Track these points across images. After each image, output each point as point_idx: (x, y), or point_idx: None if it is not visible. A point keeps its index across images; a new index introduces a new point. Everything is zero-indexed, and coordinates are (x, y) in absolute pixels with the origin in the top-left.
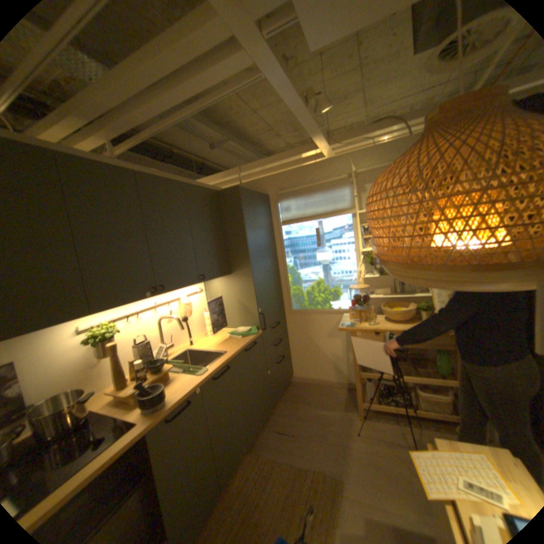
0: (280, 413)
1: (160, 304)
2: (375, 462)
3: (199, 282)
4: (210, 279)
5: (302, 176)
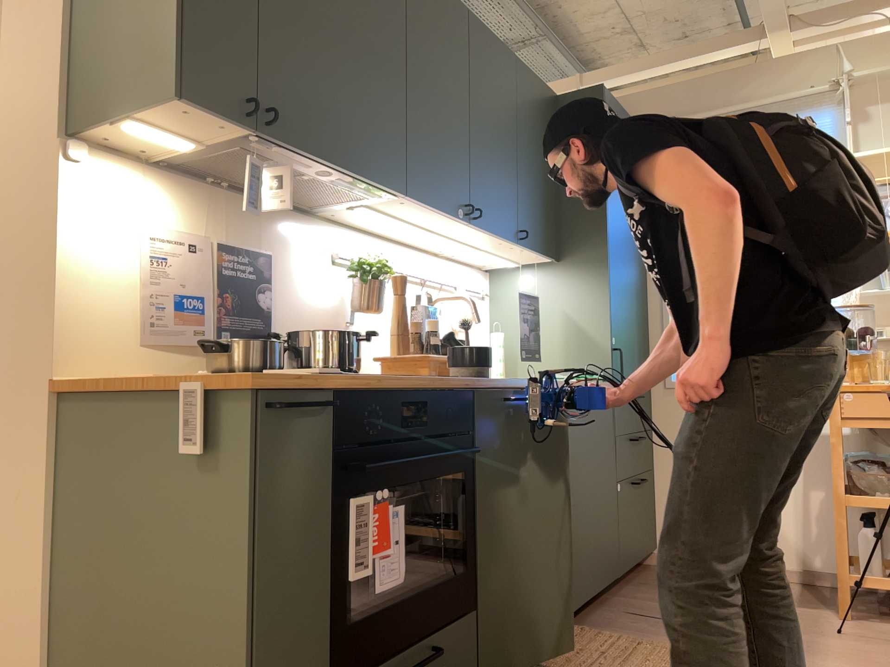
0: (635, 594)
1: (429, 282)
2: (888, 661)
3: (512, 247)
4: (528, 251)
5: (723, 91)
